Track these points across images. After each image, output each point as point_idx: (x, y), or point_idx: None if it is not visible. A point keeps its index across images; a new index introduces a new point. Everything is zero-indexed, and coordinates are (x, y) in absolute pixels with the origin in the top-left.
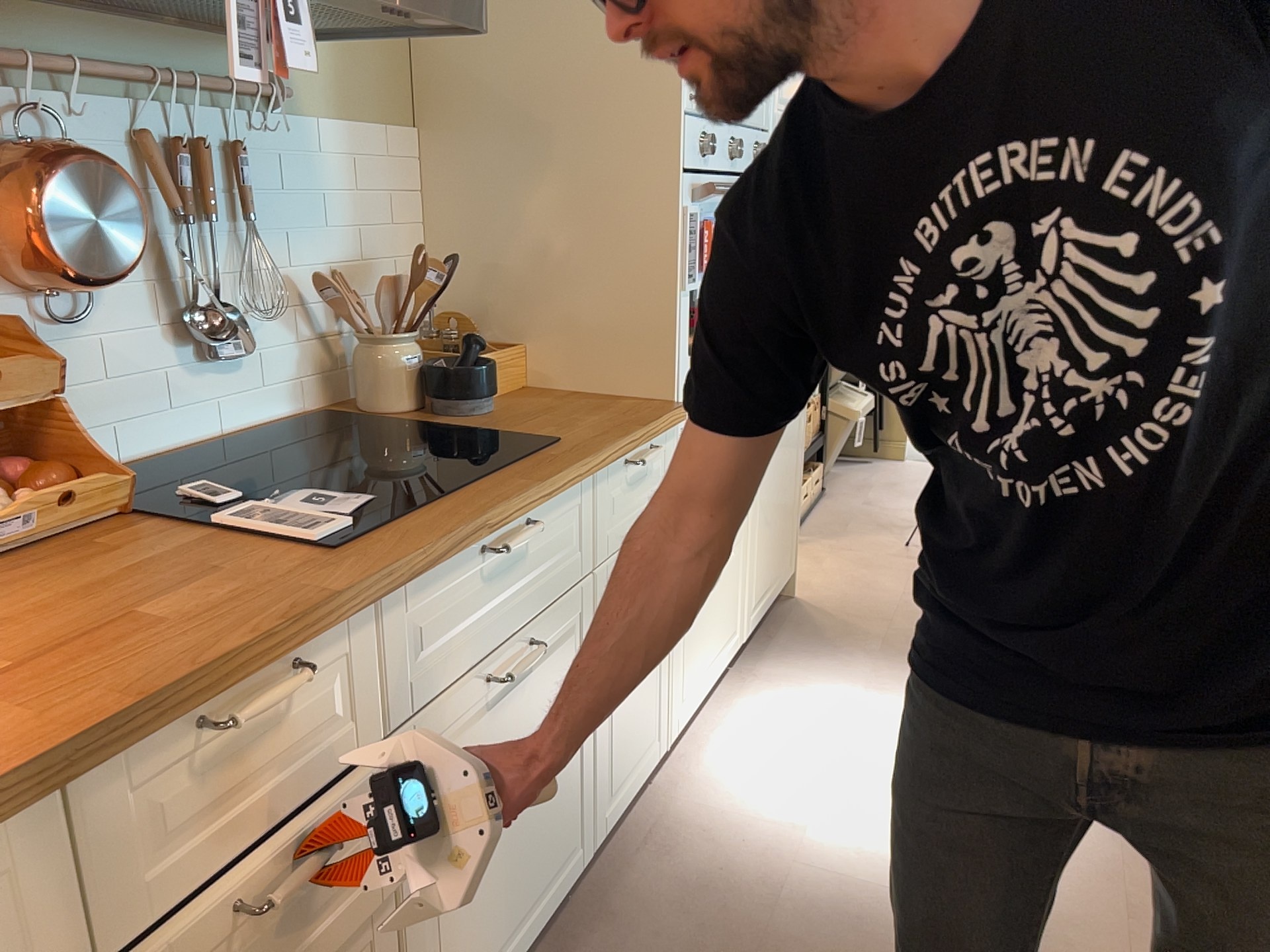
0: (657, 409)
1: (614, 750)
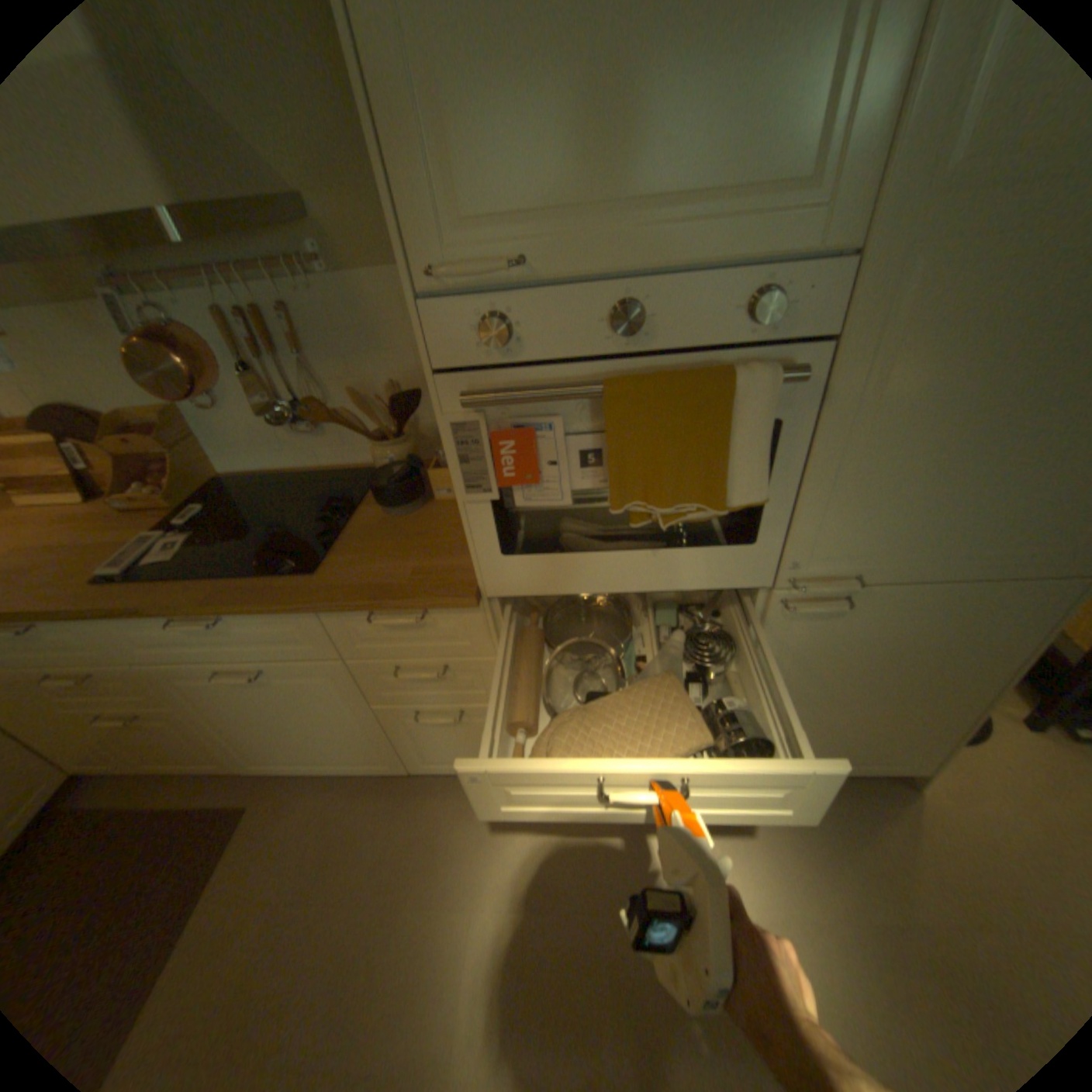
0: (438, 587)
1: (424, 747)
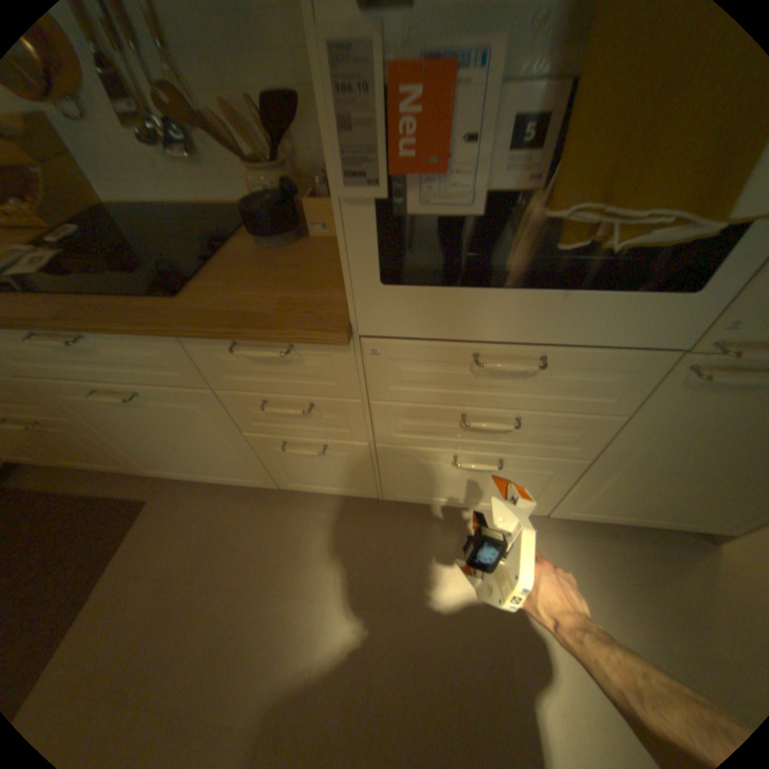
0: (306, 319)
1: (292, 470)
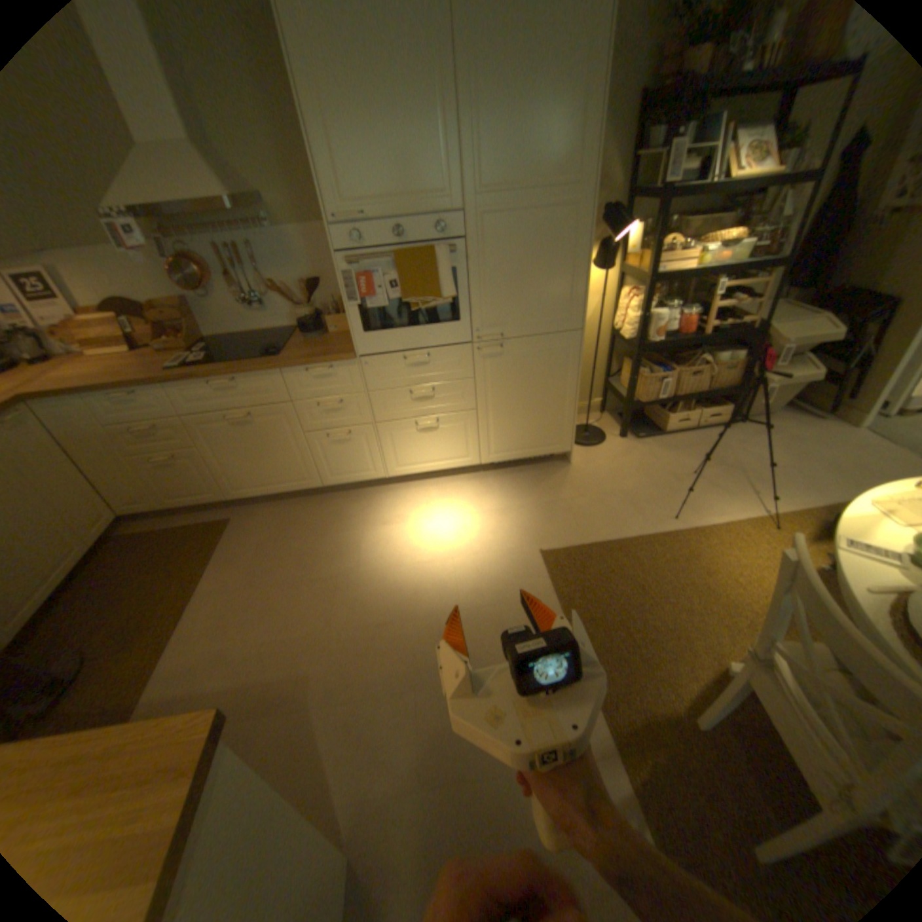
0: (336, 353)
1: (330, 462)
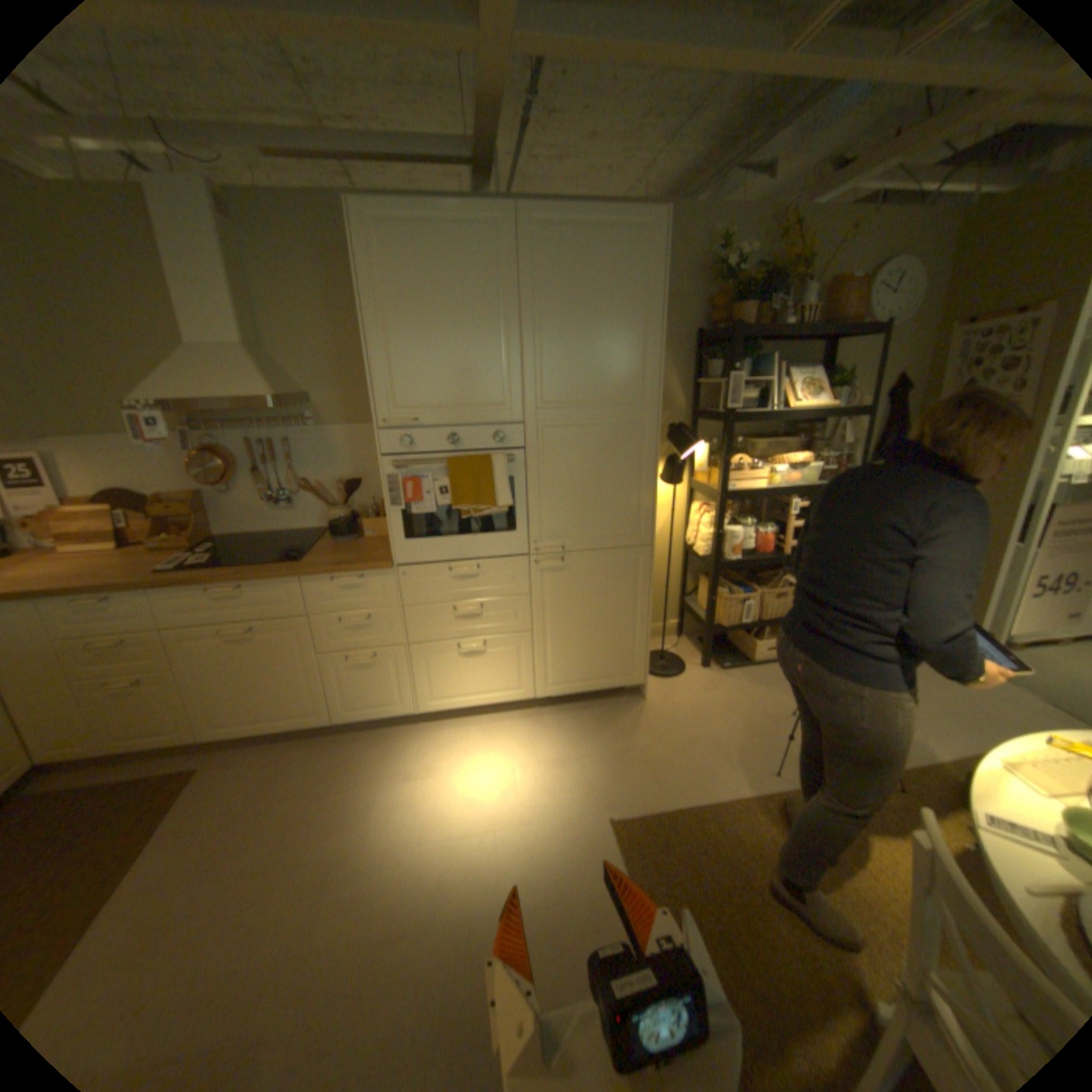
0: (370, 561)
1: (347, 693)
